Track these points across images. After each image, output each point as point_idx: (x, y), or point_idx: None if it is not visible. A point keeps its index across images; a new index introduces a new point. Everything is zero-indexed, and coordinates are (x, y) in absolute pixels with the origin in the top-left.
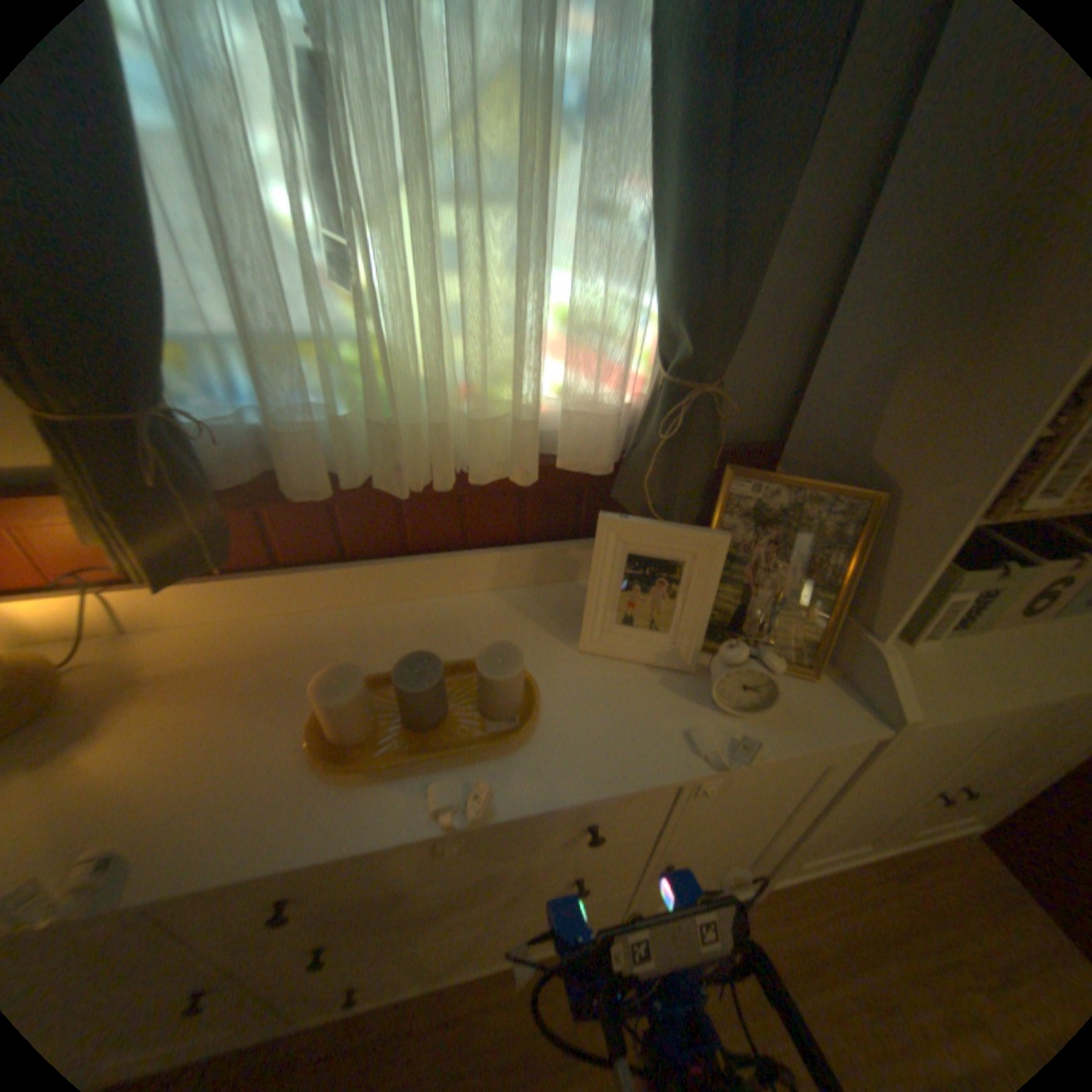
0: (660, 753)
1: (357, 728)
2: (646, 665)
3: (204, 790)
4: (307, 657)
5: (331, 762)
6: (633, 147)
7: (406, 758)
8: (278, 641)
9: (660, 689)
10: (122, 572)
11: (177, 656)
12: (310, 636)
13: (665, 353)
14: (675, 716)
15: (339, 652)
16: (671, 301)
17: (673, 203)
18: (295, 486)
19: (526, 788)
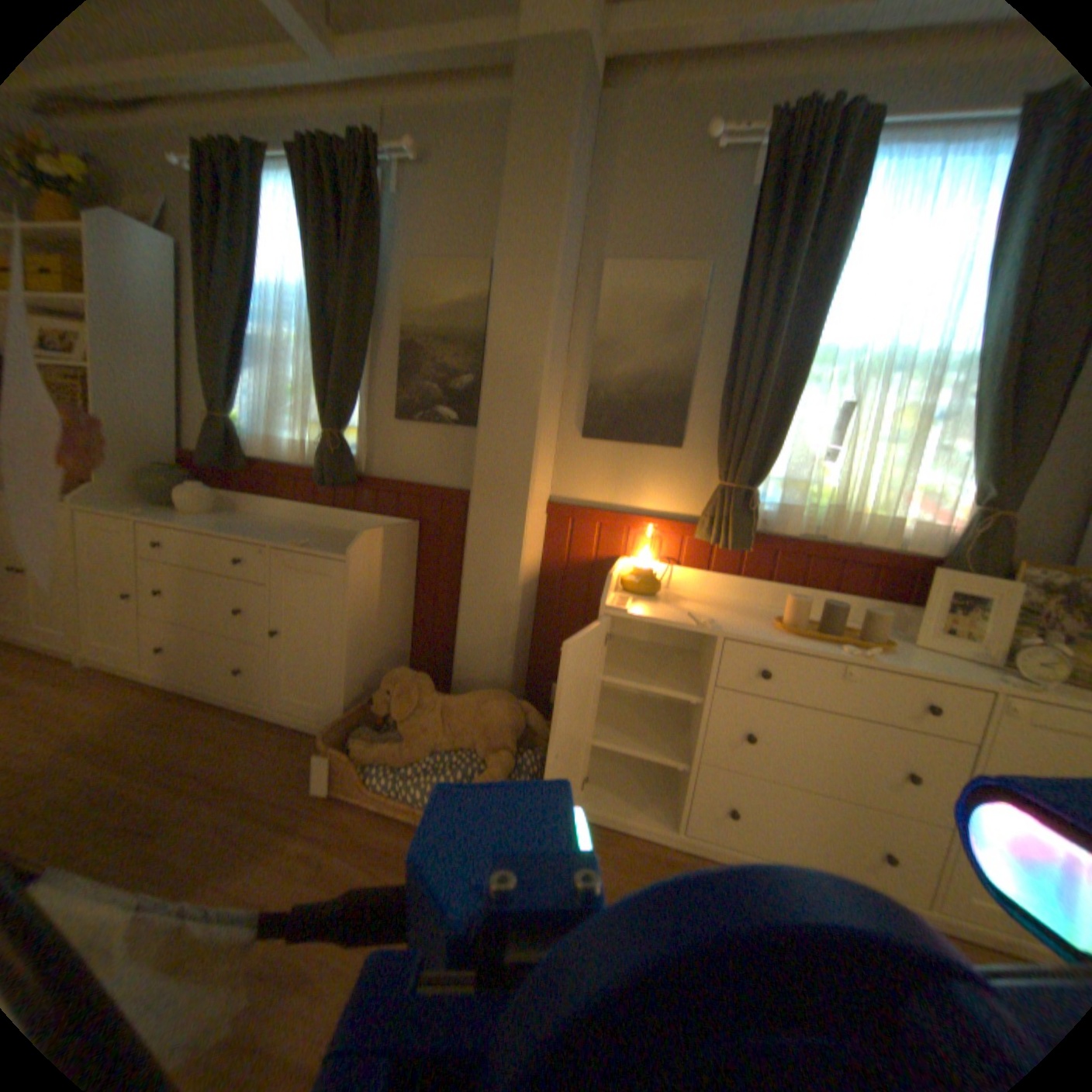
0: (978, 679)
1: (801, 623)
2: (964, 661)
3: (734, 624)
4: (755, 613)
5: (787, 633)
6: (962, 429)
7: (824, 642)
8: (737, 607)
9: (975, 669)
10: (712, 545)
11: (694, 599)
12: (752, 609)
13: (977, 503)
14: (987, 676)
15: (770, 616)
16: (981, 479)
17: (982, 445)
18: (784, 530)
19: (894, 663)
